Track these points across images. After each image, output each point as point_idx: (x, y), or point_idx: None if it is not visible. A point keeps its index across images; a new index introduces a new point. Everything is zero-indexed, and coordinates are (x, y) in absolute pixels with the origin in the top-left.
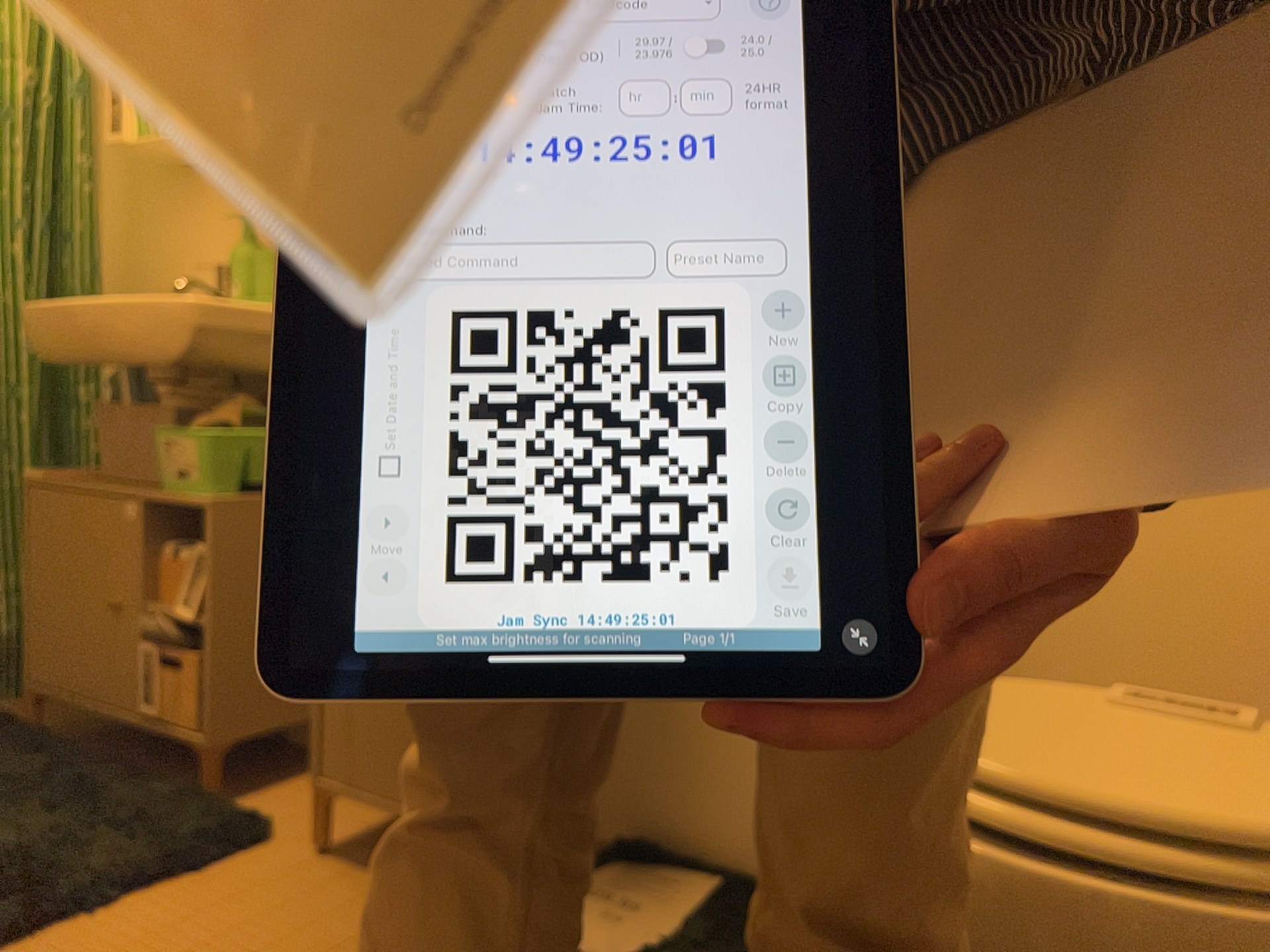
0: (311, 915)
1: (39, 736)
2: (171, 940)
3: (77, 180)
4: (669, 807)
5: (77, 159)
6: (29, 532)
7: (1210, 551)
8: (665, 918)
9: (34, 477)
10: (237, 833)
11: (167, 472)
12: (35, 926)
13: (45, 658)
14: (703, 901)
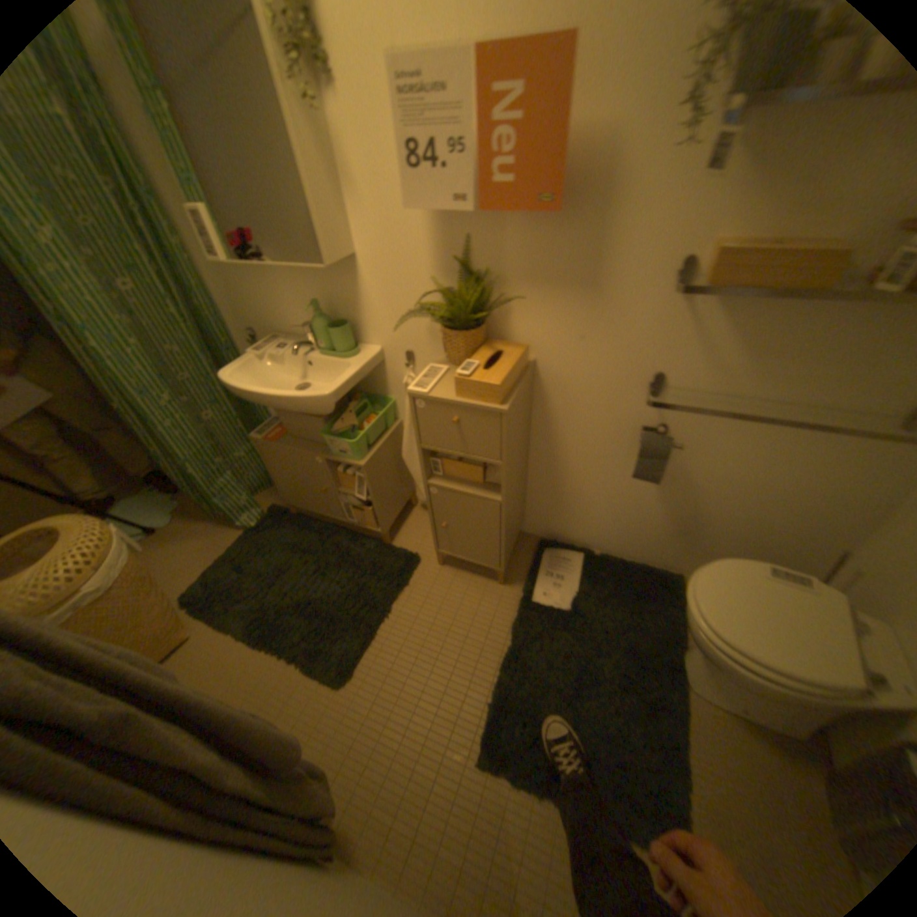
0: (457, 598)
1: (302, 520)
2: (421, 621)
3: (169, 246)
4: (558, 528)
5: (163, 233)
6: (264, 458)
7: (801, 486)
8: (572, 579)
9: (256, 439)
10: (412, 565)
11: (333, 450)
12: (378, 630)
13: (293, 498)
14: (581, 568)
